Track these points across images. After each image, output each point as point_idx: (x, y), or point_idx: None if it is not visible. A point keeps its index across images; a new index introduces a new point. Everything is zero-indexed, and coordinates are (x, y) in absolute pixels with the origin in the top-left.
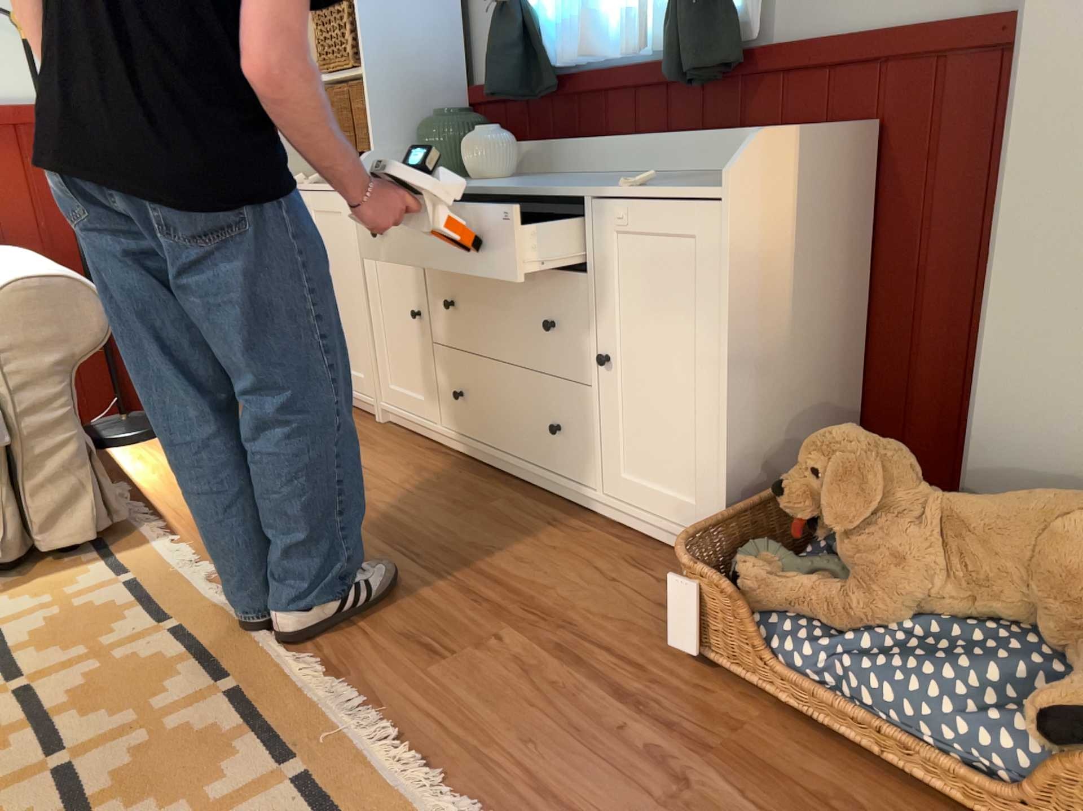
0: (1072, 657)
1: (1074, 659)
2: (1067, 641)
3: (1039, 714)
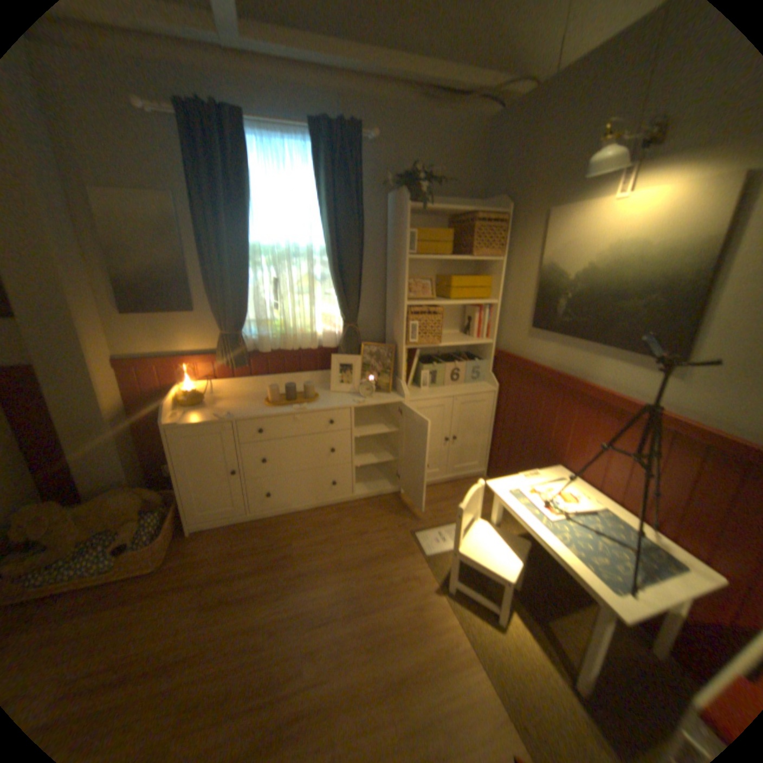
0: (118, 534)
1: (120, 533)
2: (117, 531)
3: (109, 555)
